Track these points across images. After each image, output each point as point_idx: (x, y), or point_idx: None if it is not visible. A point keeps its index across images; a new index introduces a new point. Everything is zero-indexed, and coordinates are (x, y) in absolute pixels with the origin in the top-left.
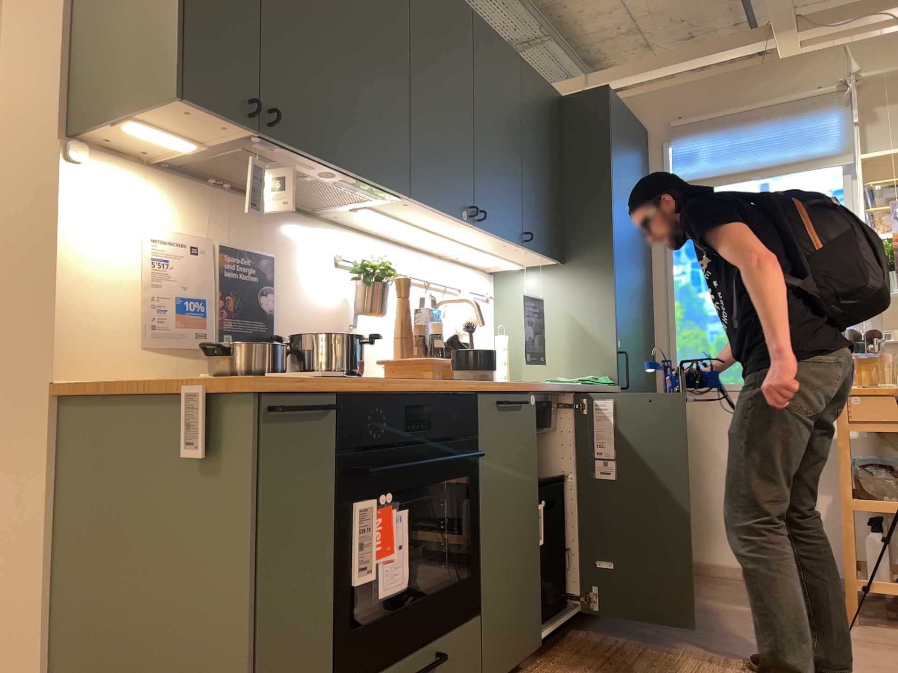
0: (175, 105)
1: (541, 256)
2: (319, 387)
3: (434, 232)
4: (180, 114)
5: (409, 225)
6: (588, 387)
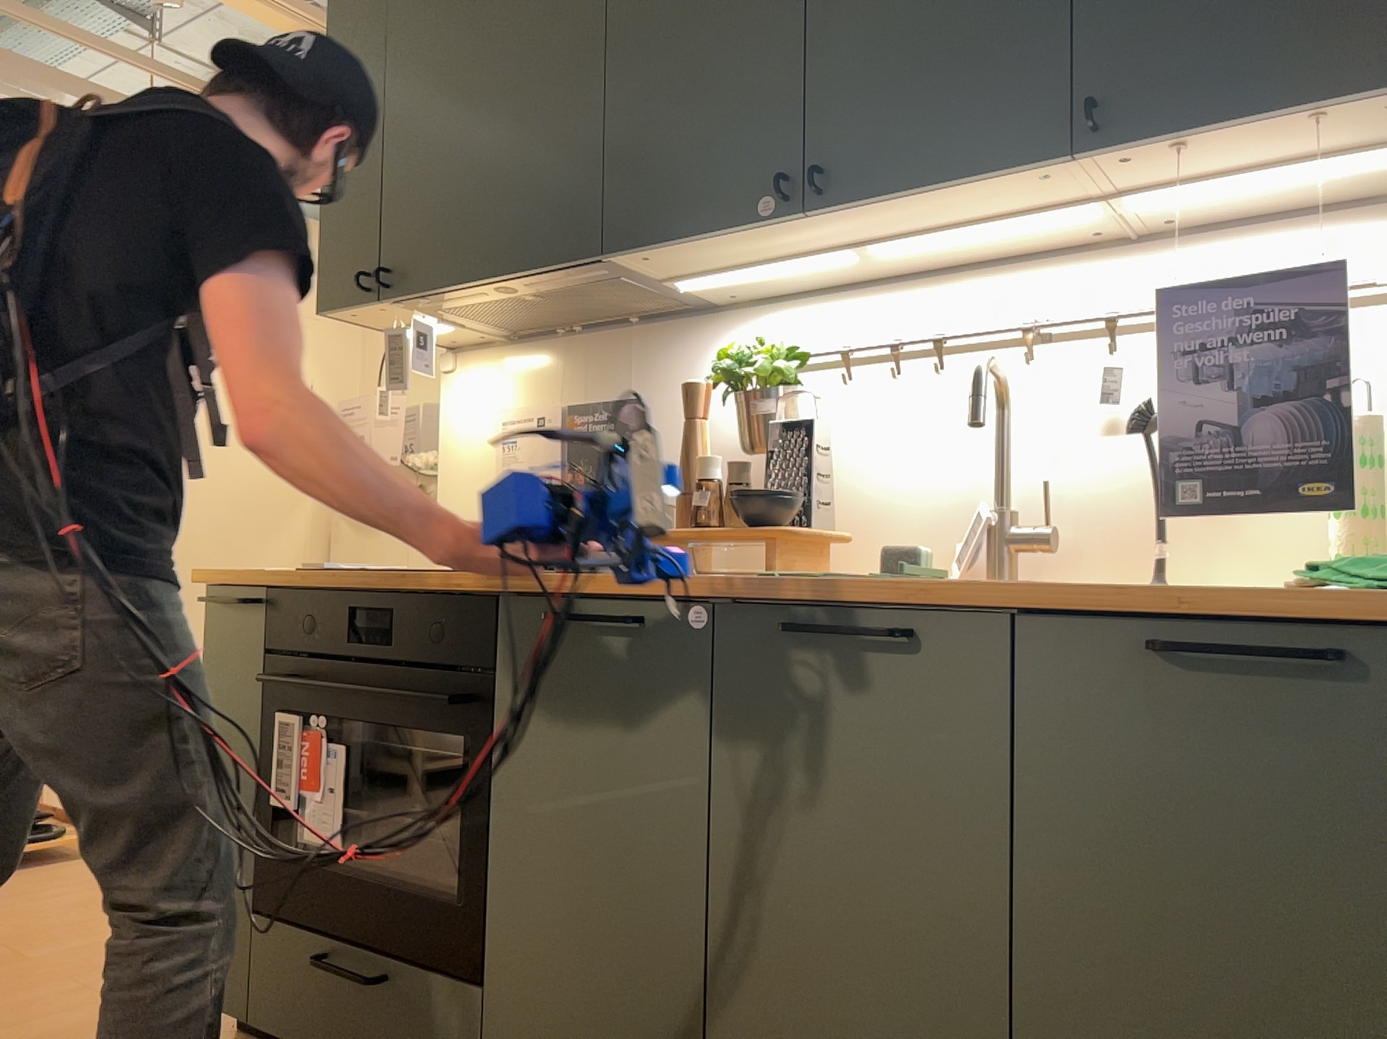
0: (337, 318)
1: (1288, 121)
2: (244, 579)
3: (856, 245)
4: (359, 318)
5: (790, 263)
6: (1038, 595)
